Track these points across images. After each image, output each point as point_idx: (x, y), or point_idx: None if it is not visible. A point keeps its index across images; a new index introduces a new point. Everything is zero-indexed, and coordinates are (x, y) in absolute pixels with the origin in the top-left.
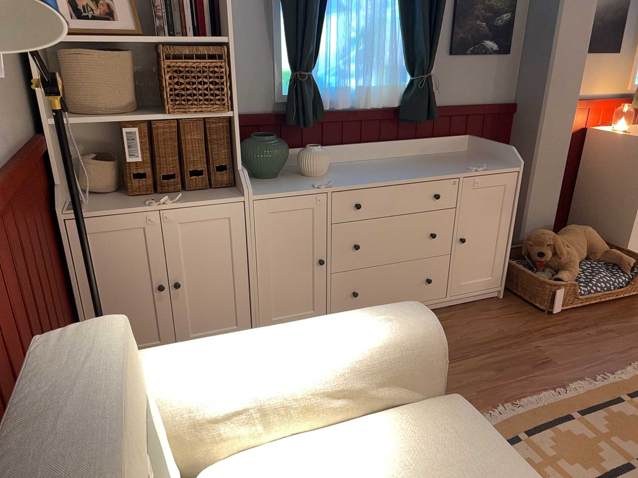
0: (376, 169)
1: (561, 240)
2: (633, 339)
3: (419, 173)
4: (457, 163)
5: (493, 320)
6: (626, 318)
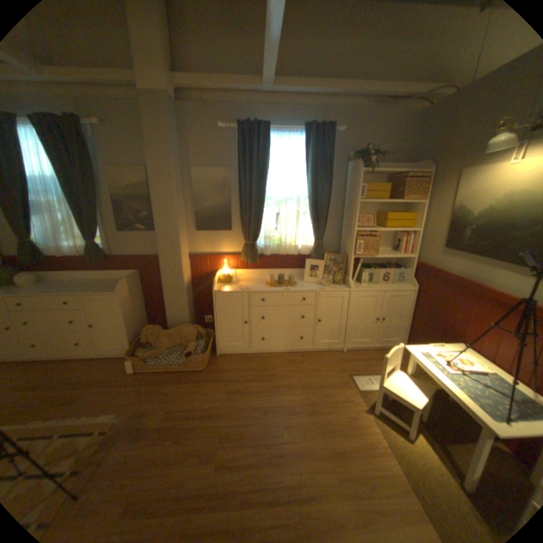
0: (57, 286)
1: (154, 333)
2: (138, 399)
3: (62, 291)
4: (101, 286)
5: (102, 371)
6: (163, 384)
